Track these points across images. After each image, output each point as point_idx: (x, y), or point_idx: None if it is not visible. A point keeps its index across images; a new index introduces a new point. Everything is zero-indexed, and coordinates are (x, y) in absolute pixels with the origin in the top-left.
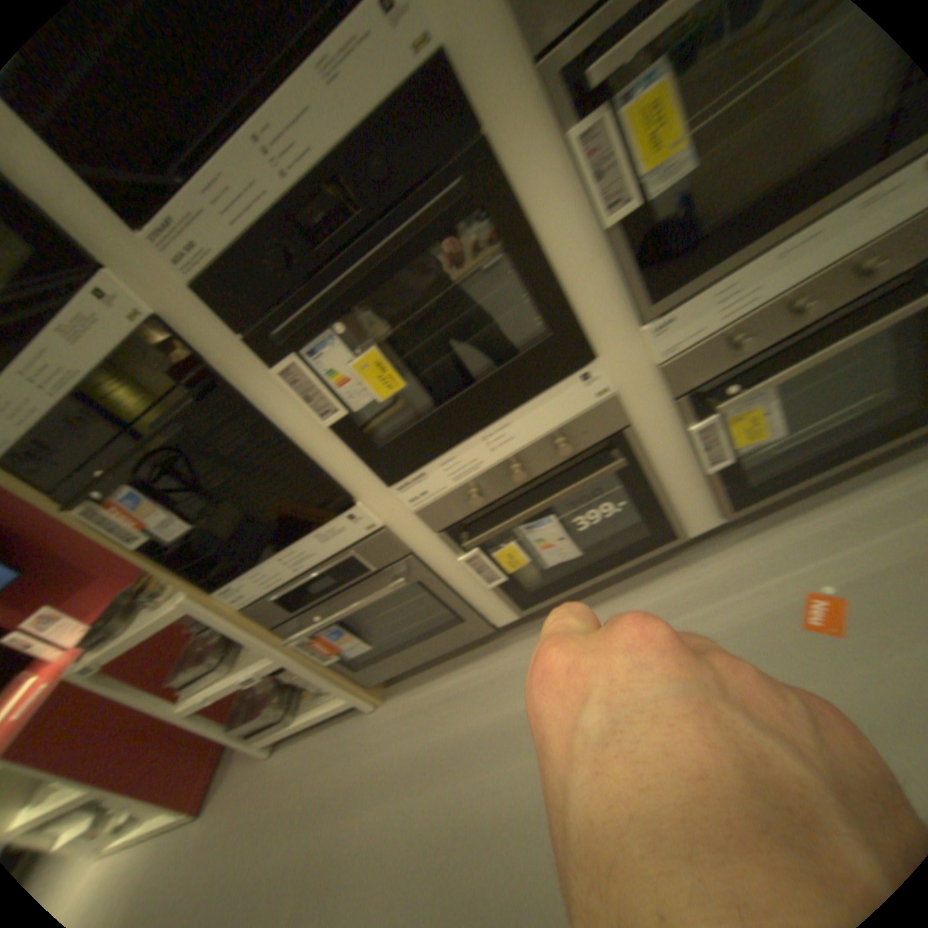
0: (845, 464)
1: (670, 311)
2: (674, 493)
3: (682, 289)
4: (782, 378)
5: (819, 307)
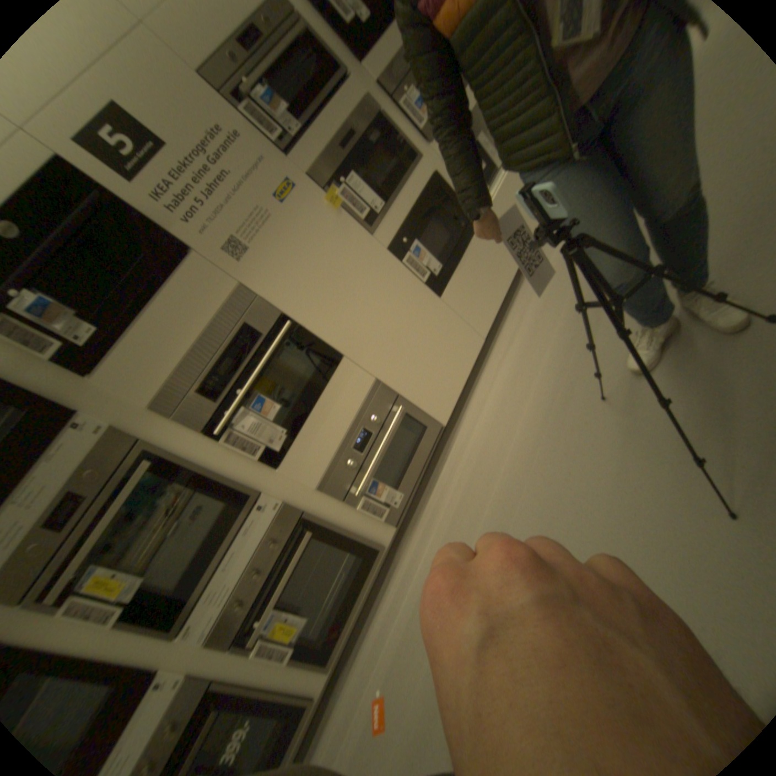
0: (357, 602)
1: (182, 628)
2: (278, 688)
3: (180, 617)
4: (267, 613)
5: (258, 578)
